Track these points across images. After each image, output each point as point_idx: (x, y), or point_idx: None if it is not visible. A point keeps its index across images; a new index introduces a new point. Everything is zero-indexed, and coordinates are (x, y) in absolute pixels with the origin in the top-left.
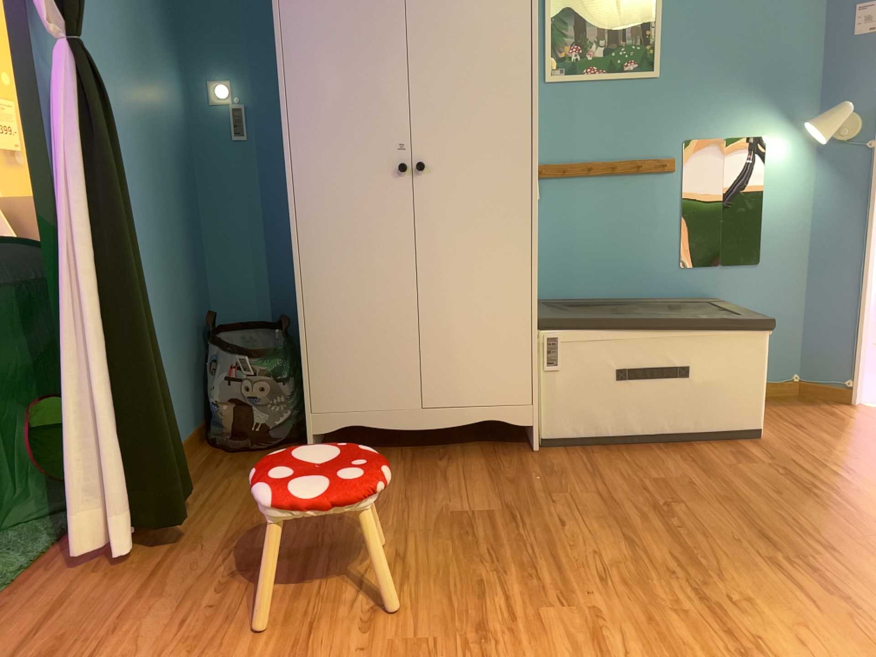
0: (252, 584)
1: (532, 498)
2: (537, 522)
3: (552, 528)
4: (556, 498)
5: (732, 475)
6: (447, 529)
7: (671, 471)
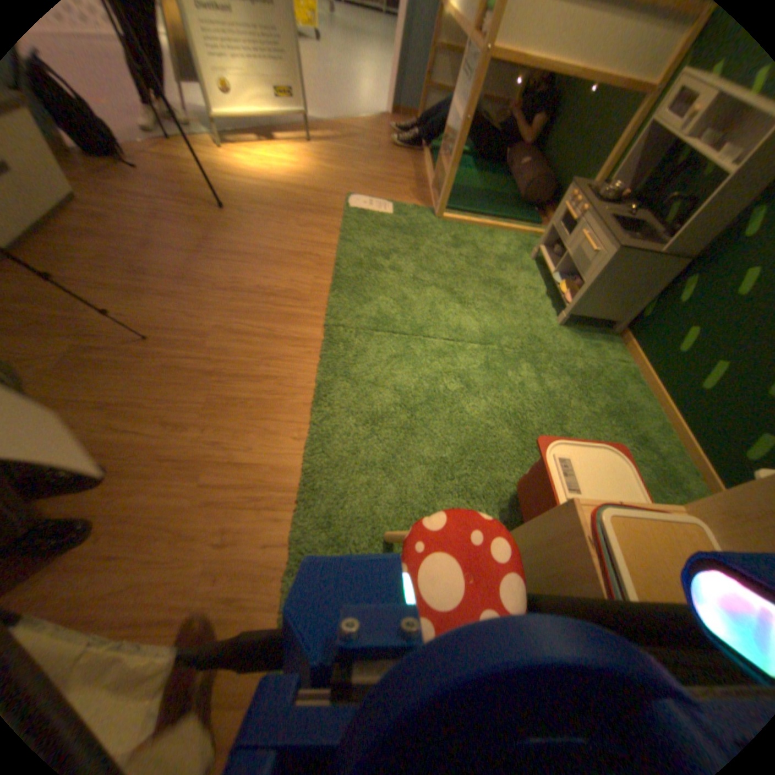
0: (81, 506)
1: (70, 319)
2: (108, 324)
3: (122, 320)
4: (80, 307)
5: (115, 230)
6: (82, 372)
7: (88, 248)
